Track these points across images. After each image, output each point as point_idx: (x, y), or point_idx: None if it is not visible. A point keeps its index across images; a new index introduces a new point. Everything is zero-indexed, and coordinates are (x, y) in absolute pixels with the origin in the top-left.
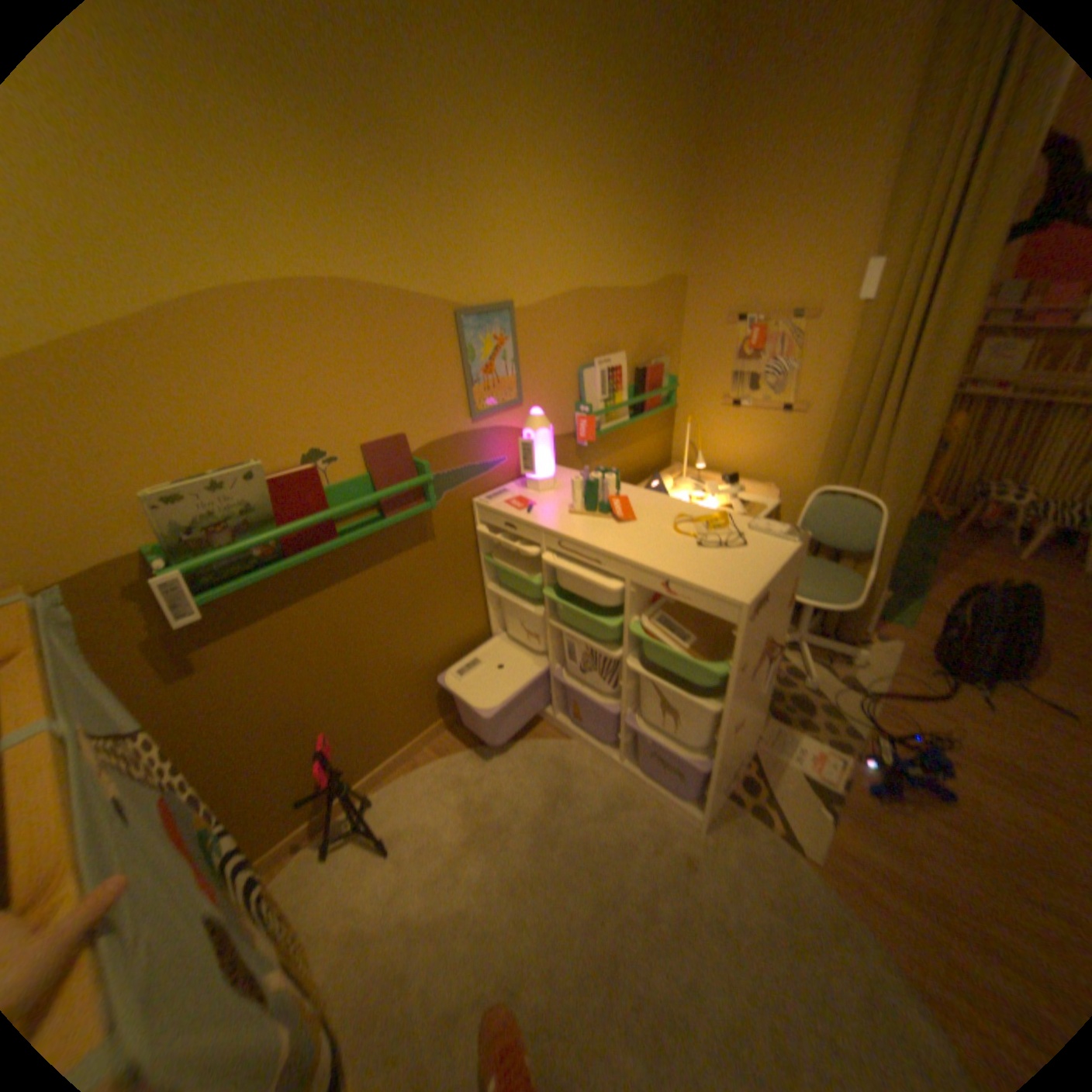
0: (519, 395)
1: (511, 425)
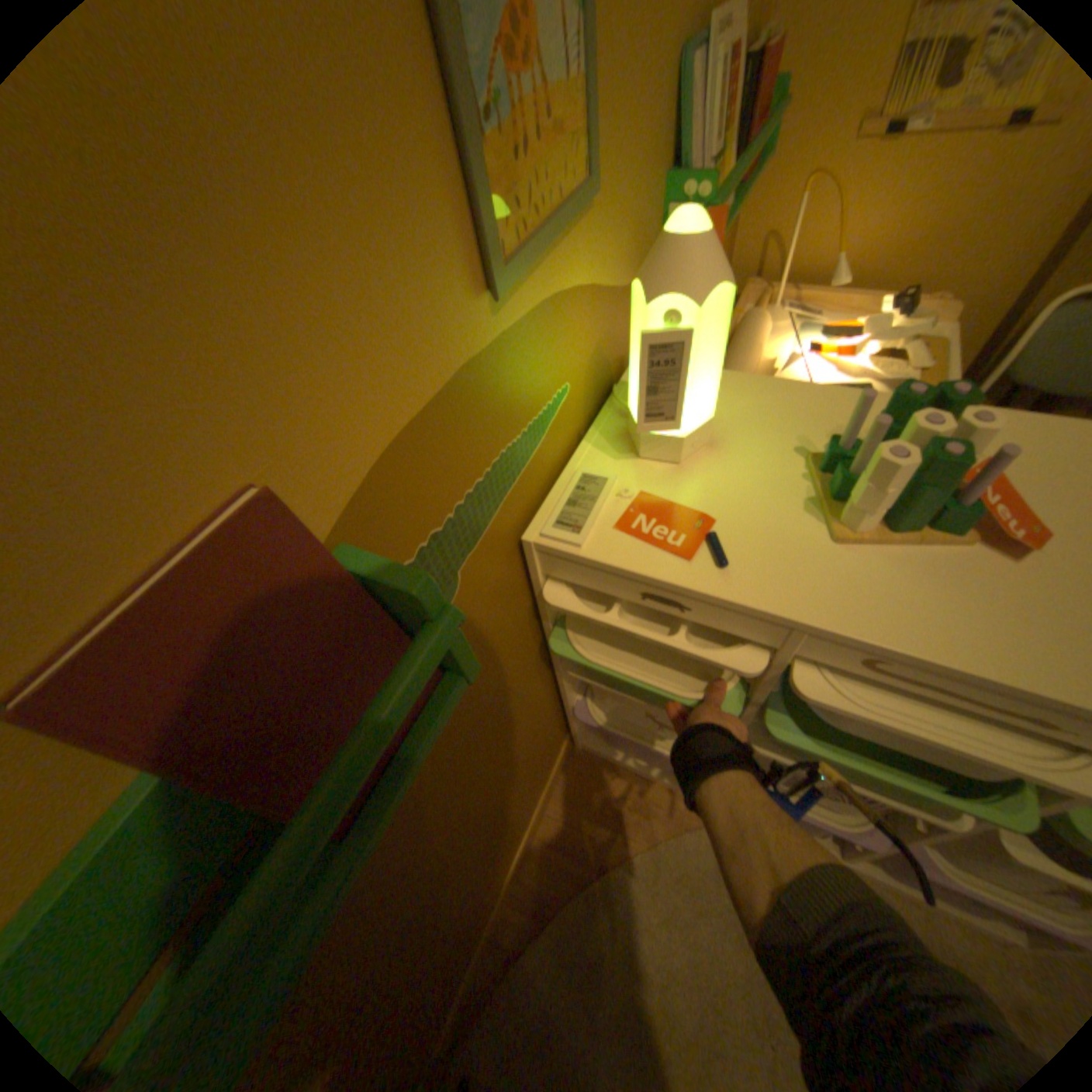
0: (594, 154)
1: (574, 274)
